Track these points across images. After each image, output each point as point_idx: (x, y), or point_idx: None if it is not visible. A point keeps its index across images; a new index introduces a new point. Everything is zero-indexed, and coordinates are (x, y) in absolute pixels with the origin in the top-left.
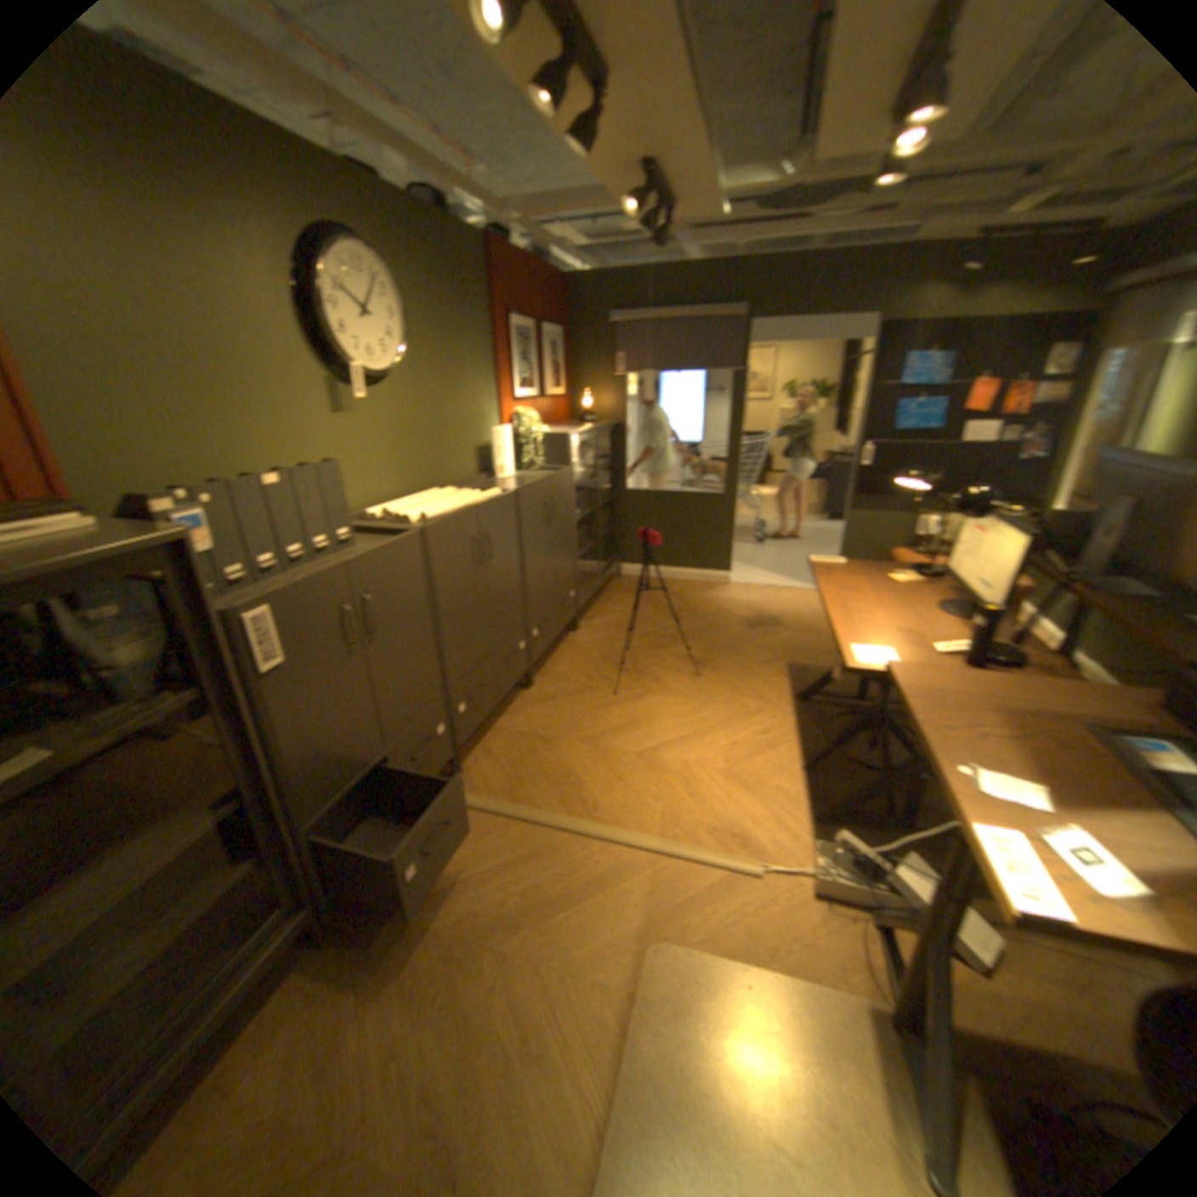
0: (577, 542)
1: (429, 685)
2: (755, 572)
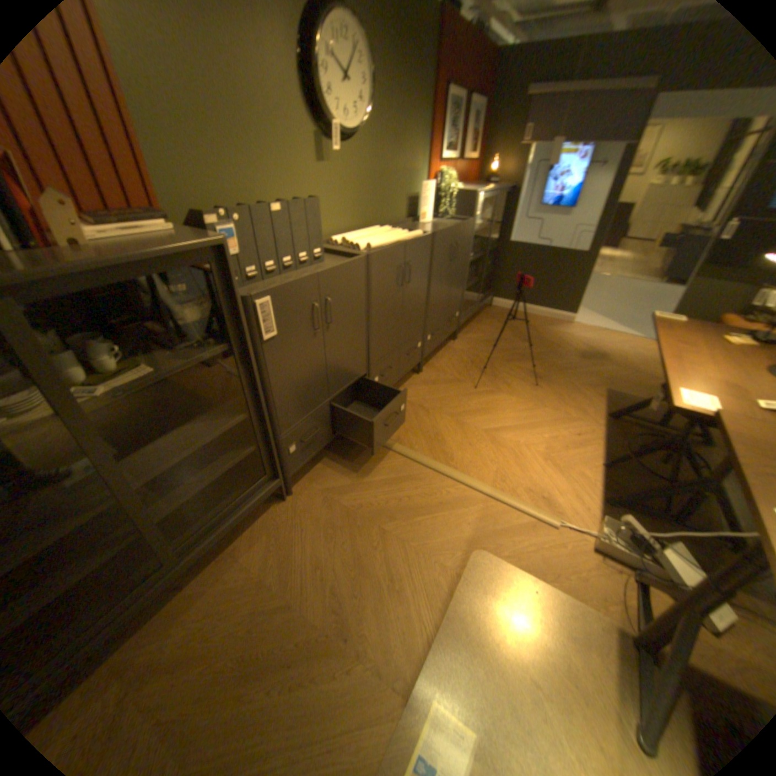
0: (467, 277)
1: (358, 362)
2: (595, 316)
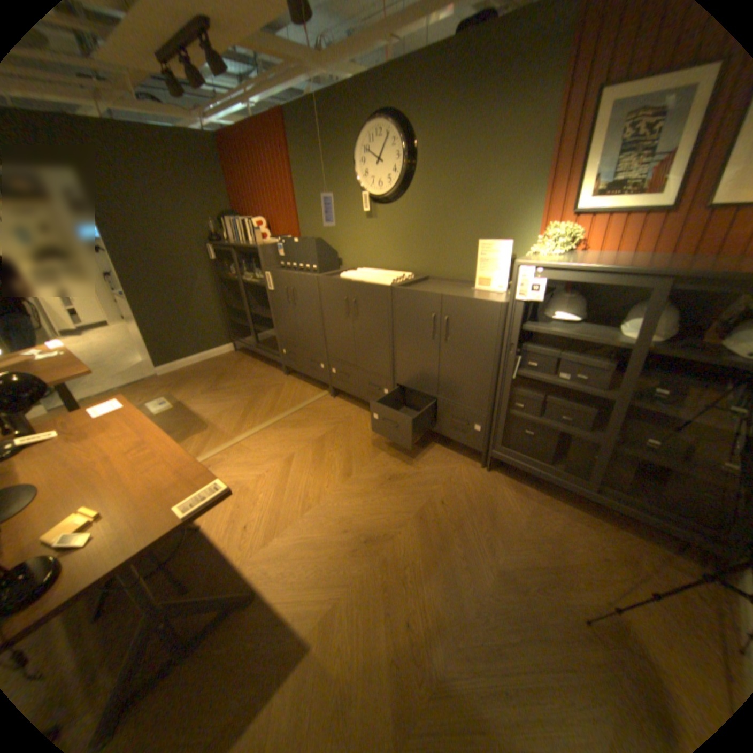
0: (505, 390)
1: (317, 342)
2: None
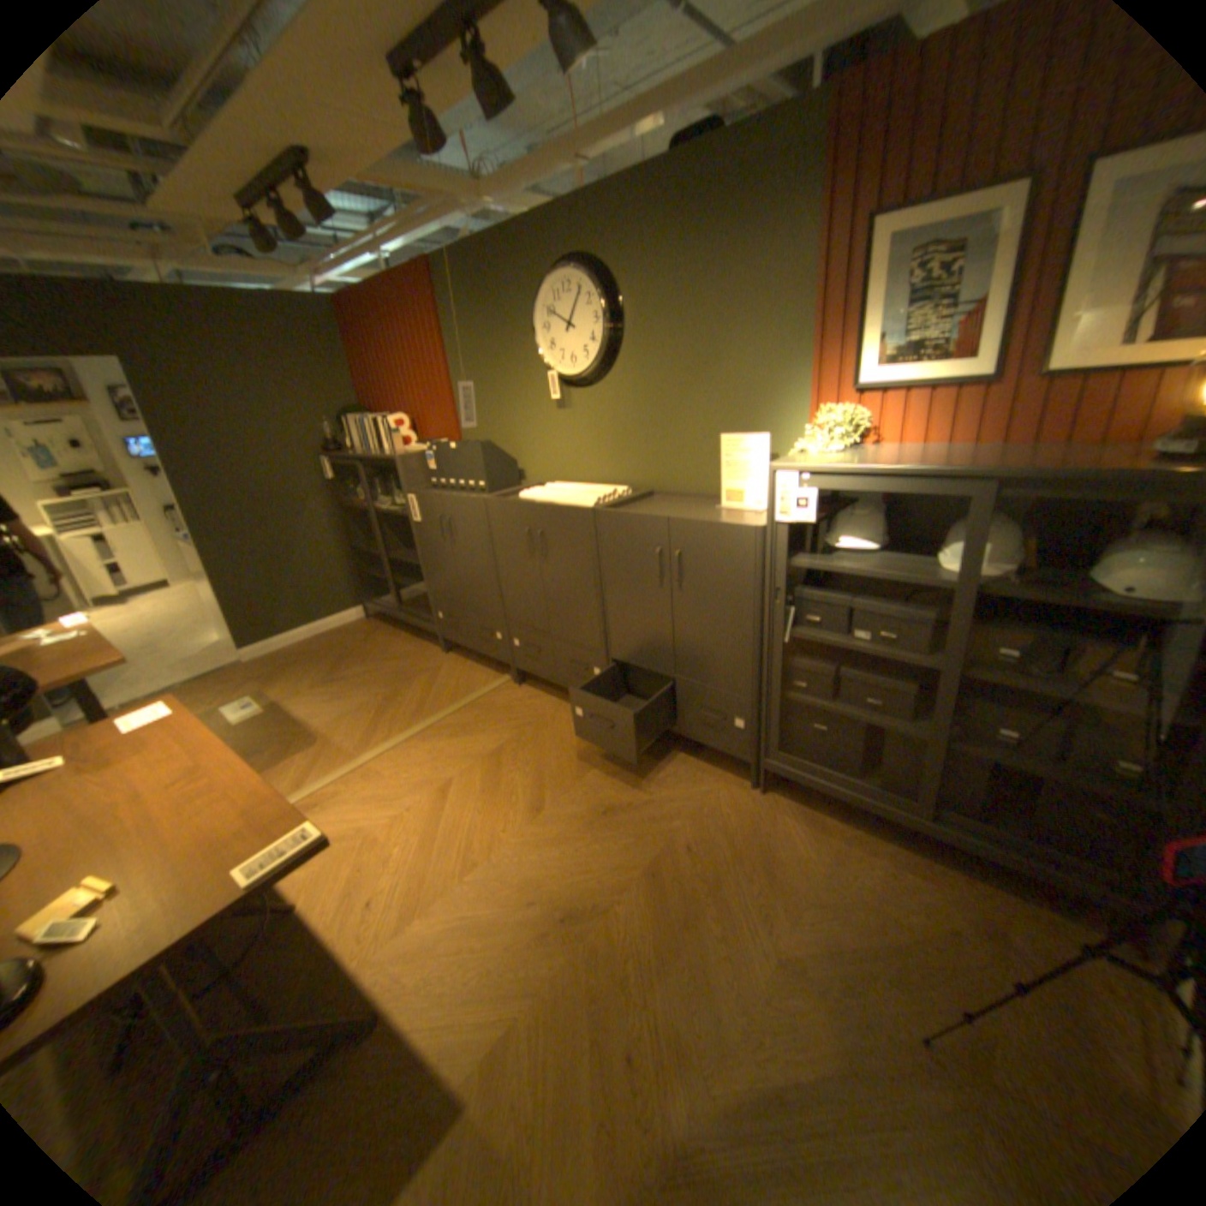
0: (775, 661)
1: (489, 599)
2: None
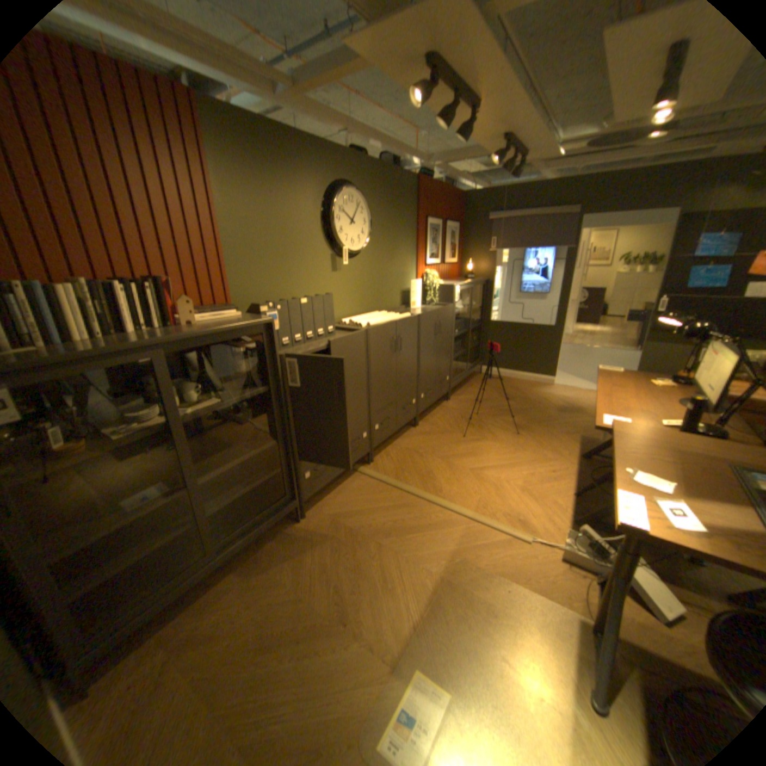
0: (453, 348)
1: (360, 410)
2: (574, 379)
